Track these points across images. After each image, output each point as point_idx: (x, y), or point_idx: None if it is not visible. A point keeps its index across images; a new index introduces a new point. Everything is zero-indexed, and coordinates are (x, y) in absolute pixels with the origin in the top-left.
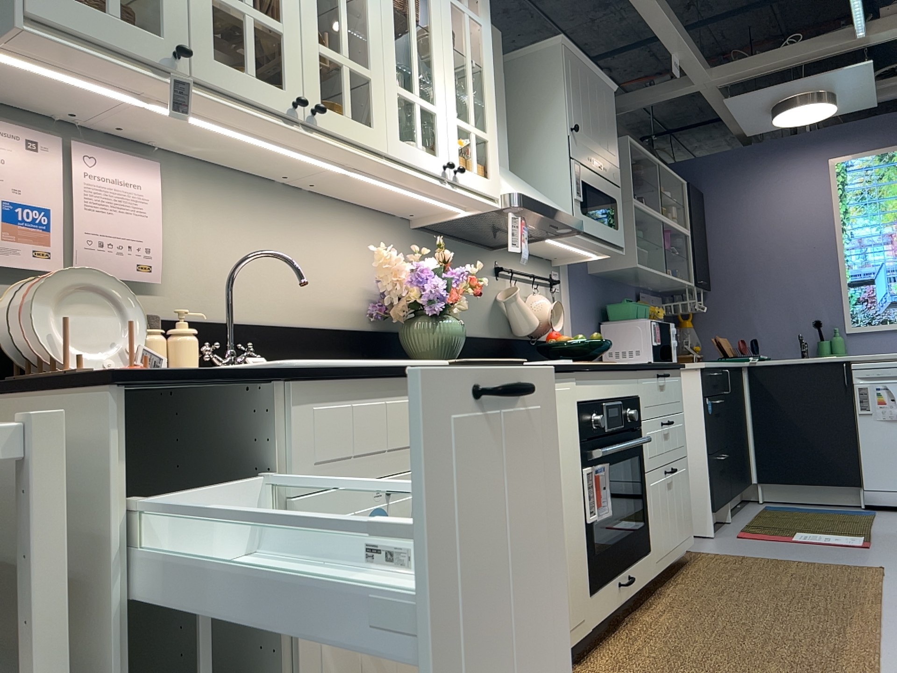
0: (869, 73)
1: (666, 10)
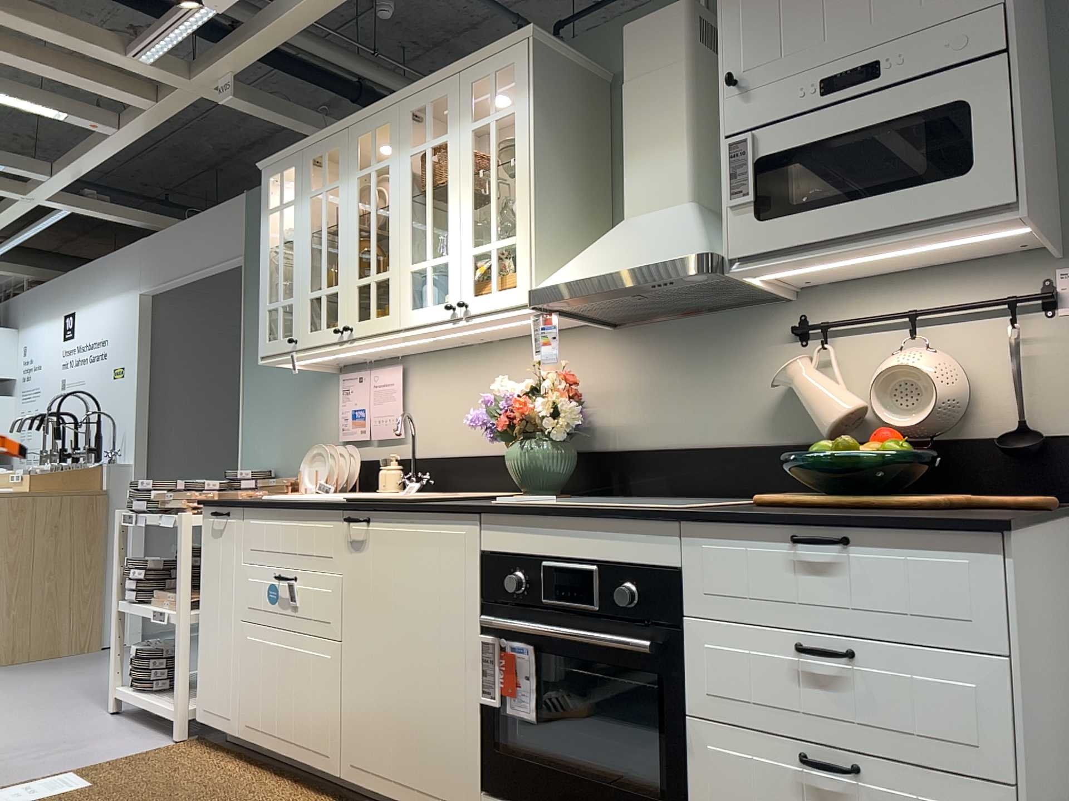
0: None
1: None
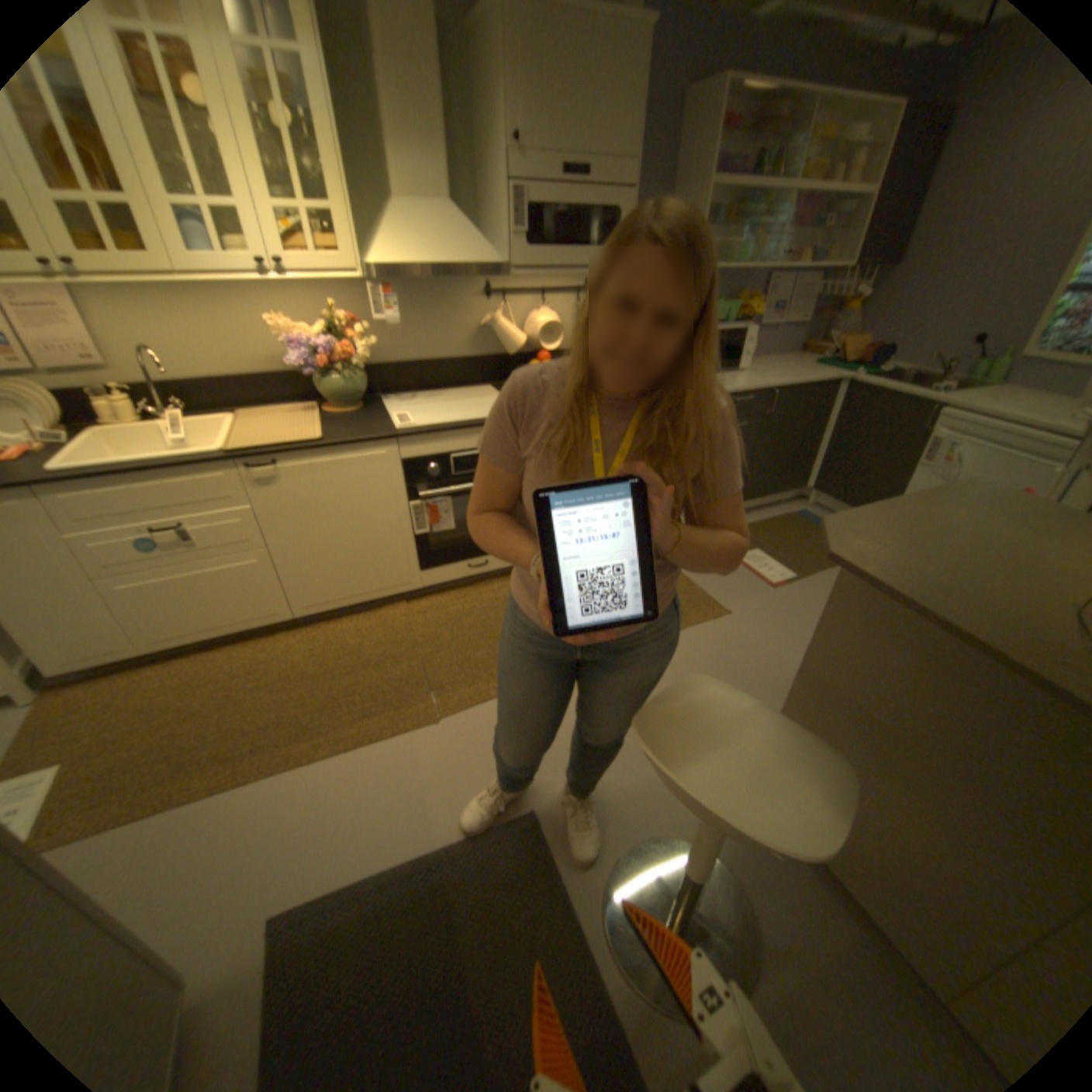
0: None
1: None
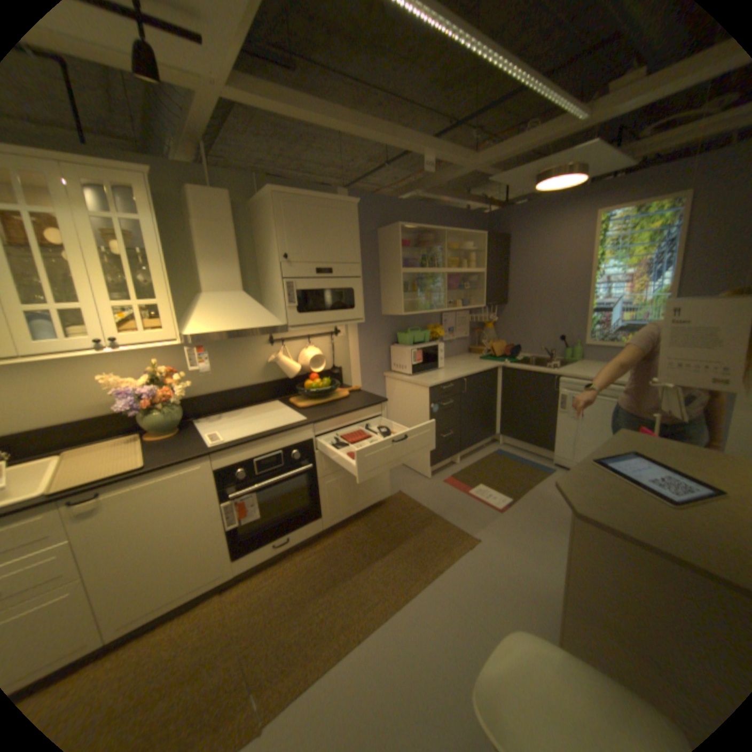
0: (603, 148)
1: (387, 129)
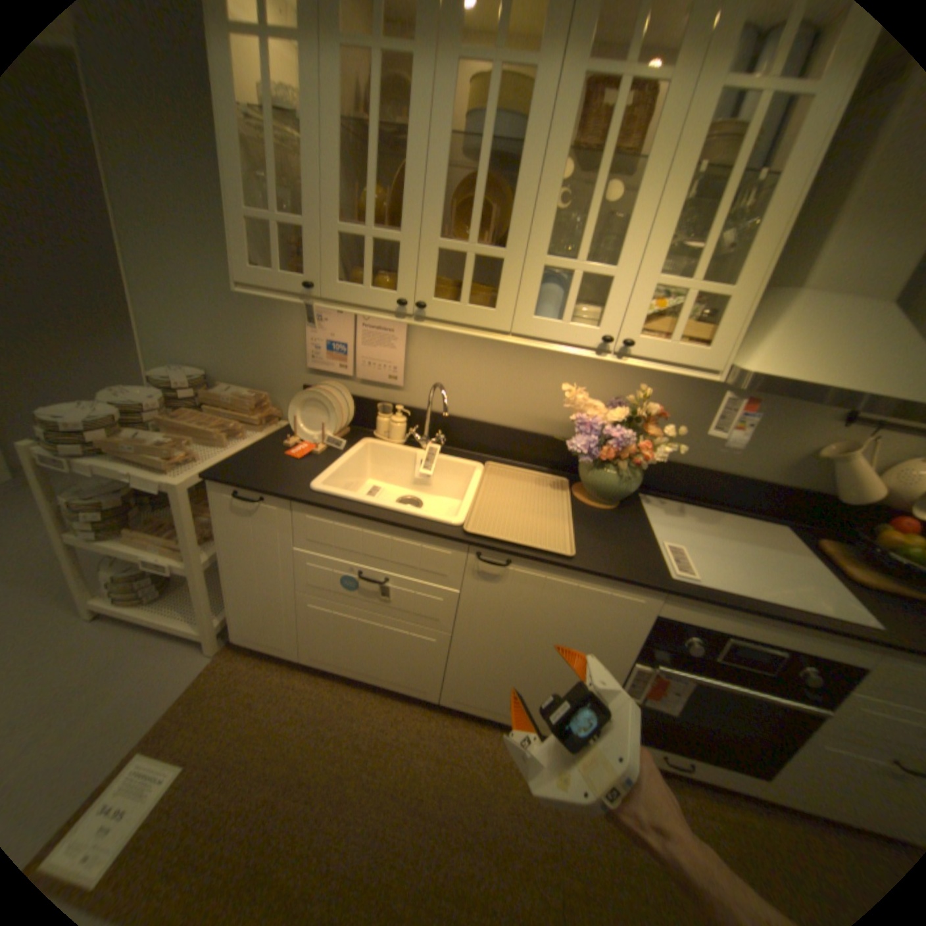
0: None
1: None
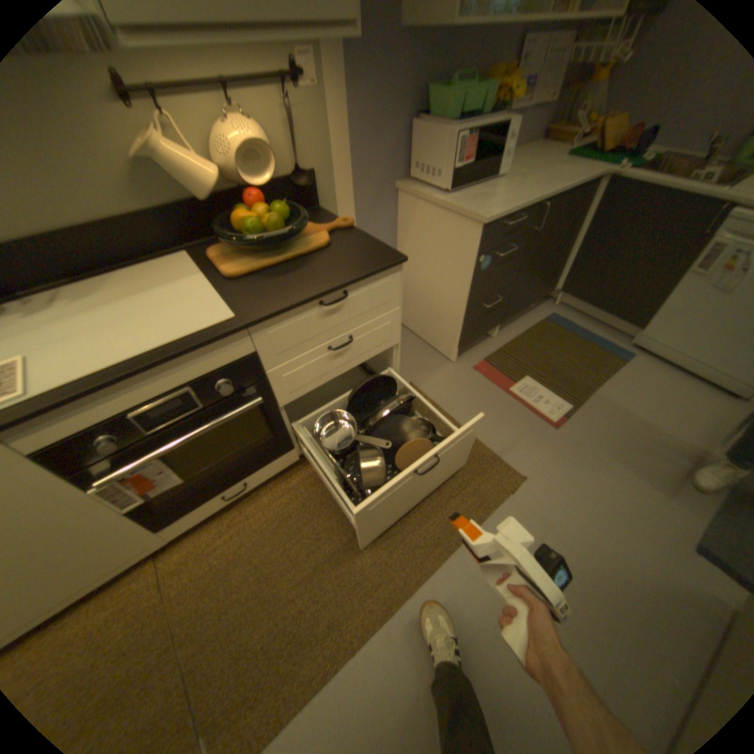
0: None
1: None
